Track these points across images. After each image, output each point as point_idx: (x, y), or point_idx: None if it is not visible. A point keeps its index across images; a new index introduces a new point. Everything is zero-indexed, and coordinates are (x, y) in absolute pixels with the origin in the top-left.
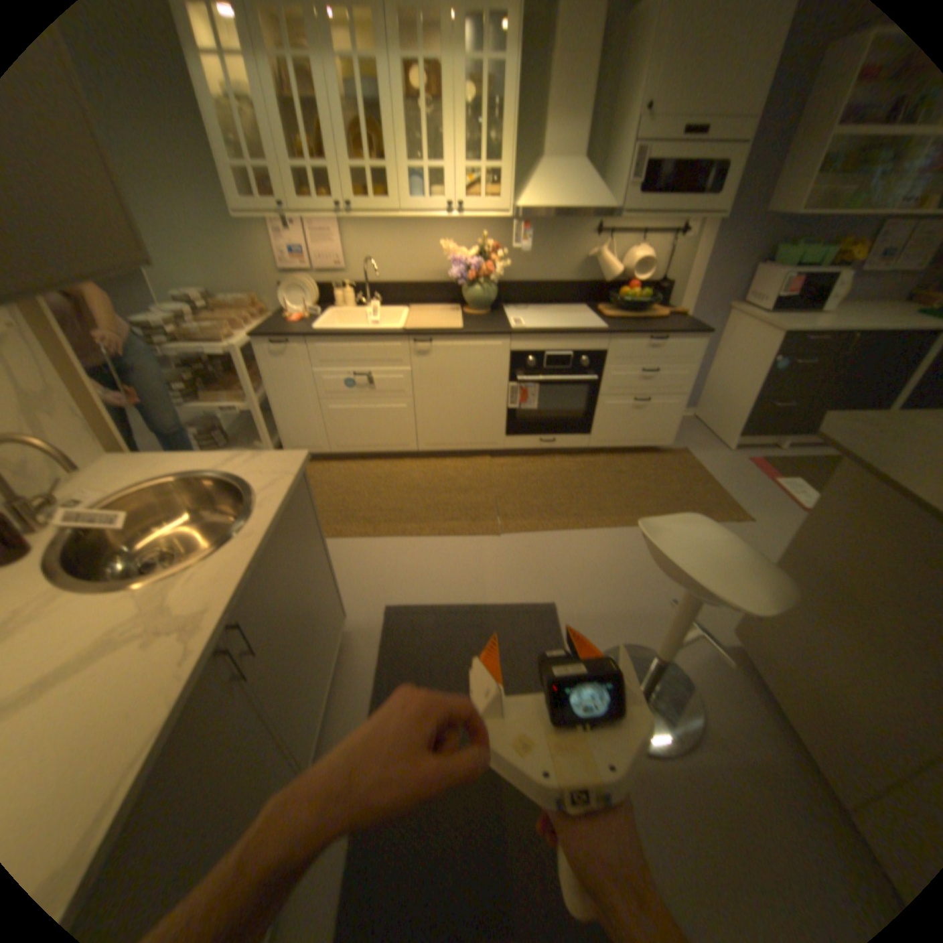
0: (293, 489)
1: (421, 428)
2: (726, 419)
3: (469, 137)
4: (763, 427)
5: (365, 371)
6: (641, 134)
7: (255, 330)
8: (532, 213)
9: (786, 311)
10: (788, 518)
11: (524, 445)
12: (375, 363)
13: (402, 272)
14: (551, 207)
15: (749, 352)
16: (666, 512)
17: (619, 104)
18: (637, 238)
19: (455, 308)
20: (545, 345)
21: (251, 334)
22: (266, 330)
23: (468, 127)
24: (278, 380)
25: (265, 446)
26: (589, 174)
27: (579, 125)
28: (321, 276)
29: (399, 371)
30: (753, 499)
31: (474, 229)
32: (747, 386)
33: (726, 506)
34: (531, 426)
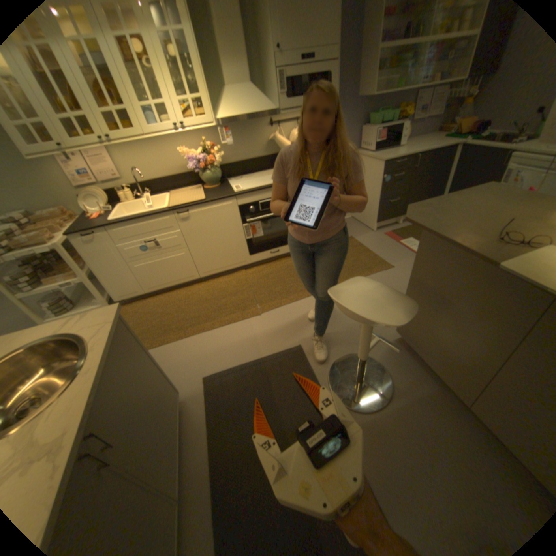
0: (114, 332)
1: (198, 264)
2: (367, 215)
3: (176, 82)
4: (387, 215)
5: (152, 240)
6: (277, 64)
7: (69, 231)
8: (229, 121)
9: (382, 150)
10: (410, 261)
11: (262, 258)
12: (157, 233)
13: (159, 172)
14: (239, 116)
15: (369, 176)
16: (348, 275)
17: (261, 48)
18: (293, 125)
19: (199, 188)
20: (257, 198)
21: (67, 234)
22: (77, 229)
23: (173, 75)
24: (96, 259)
25: (100, 302)
26: (255, 93)
27: (240, 64)
28: (106, 186)
29: (174, 234)
30: (390, 255)
31: (196, 137)
32: (373, 195)
33: (378, 263)
34: (263, 246)
